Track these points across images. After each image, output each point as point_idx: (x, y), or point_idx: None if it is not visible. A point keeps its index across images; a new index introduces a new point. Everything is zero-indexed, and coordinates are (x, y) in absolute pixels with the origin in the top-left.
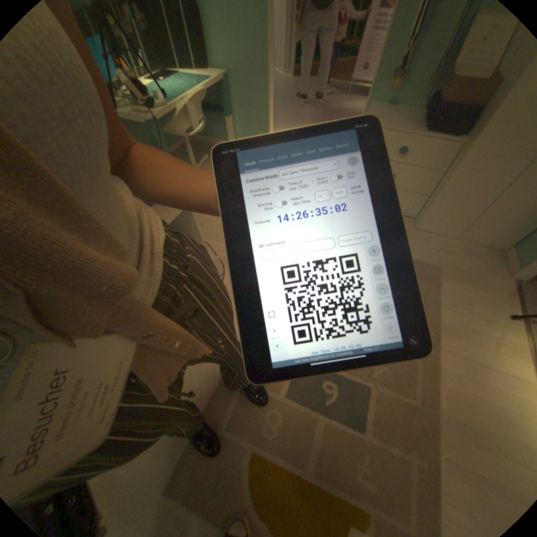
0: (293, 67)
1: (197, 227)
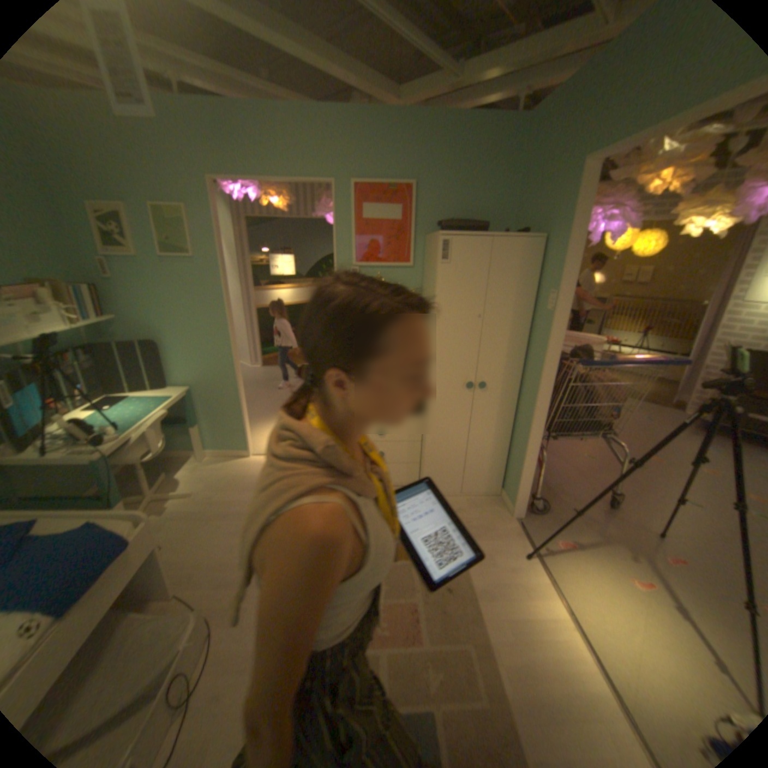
0: (260, 359)
1: (163, 578)
